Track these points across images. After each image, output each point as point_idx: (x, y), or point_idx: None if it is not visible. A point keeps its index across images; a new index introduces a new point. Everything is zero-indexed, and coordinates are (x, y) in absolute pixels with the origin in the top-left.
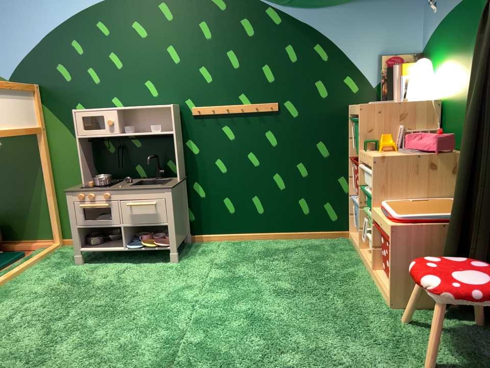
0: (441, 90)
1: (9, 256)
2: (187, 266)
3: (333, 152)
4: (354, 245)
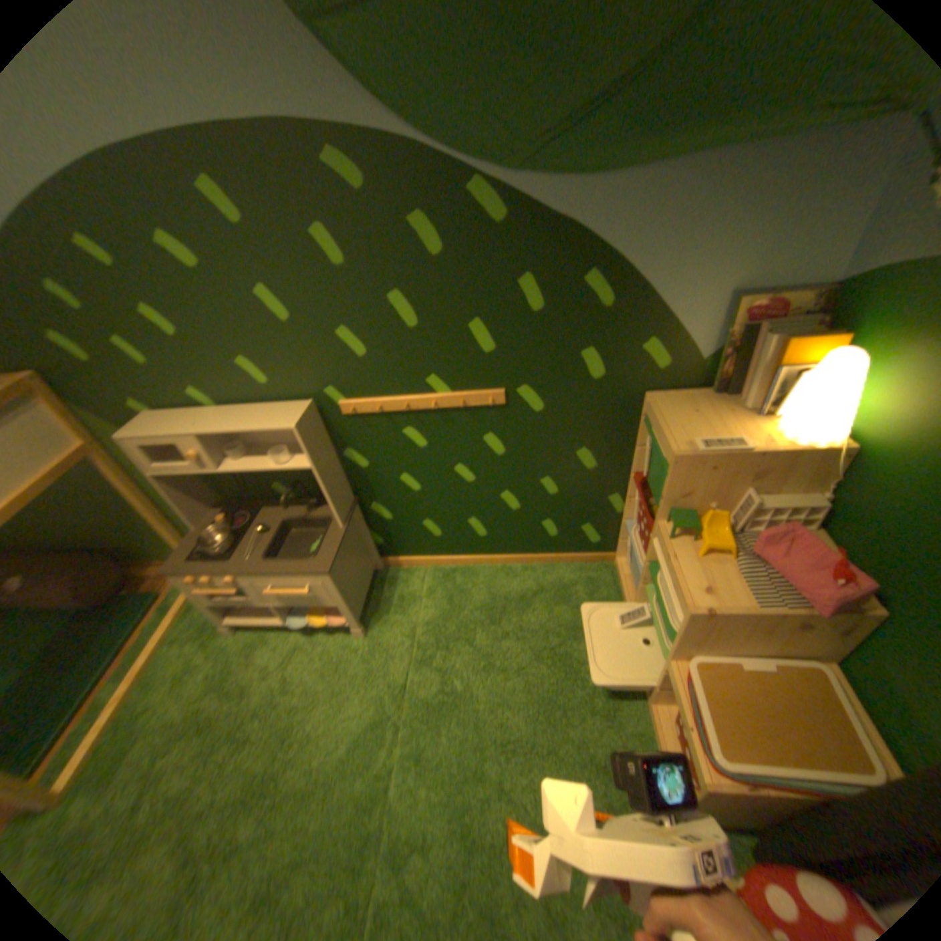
0: (868, 423)
1: (139, 604)
2: (378, 647)
3: (604, 464)
4: (623, 592)
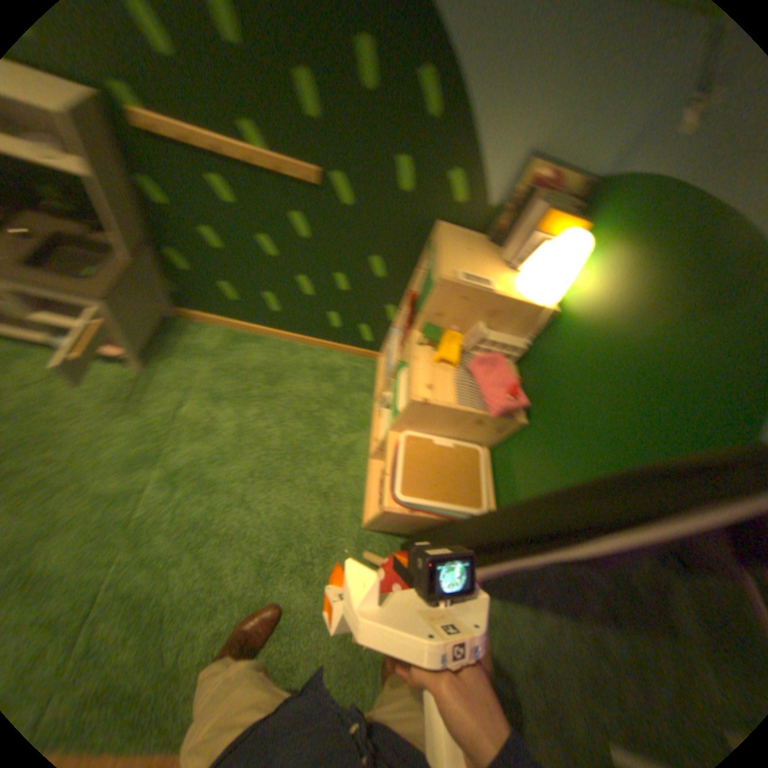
0: (568, 295)
1: None
2: (151, 385)
3: (388, 276)
4: (374, 383)
